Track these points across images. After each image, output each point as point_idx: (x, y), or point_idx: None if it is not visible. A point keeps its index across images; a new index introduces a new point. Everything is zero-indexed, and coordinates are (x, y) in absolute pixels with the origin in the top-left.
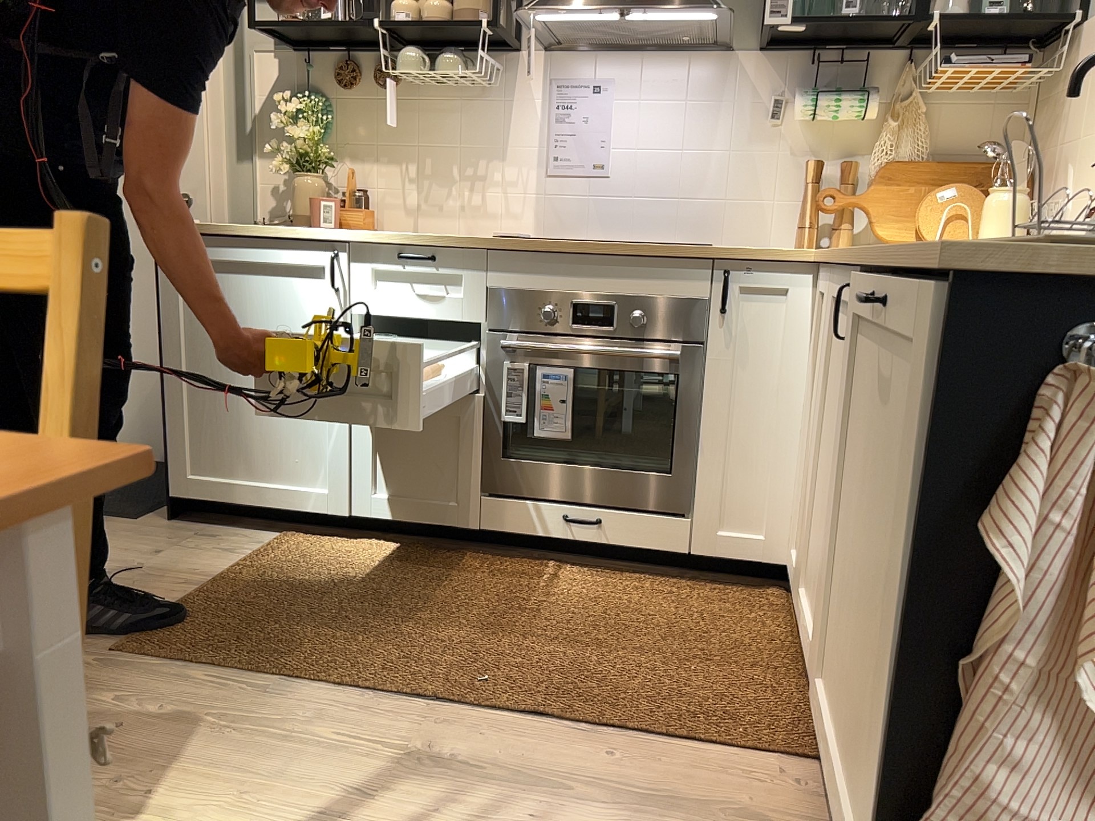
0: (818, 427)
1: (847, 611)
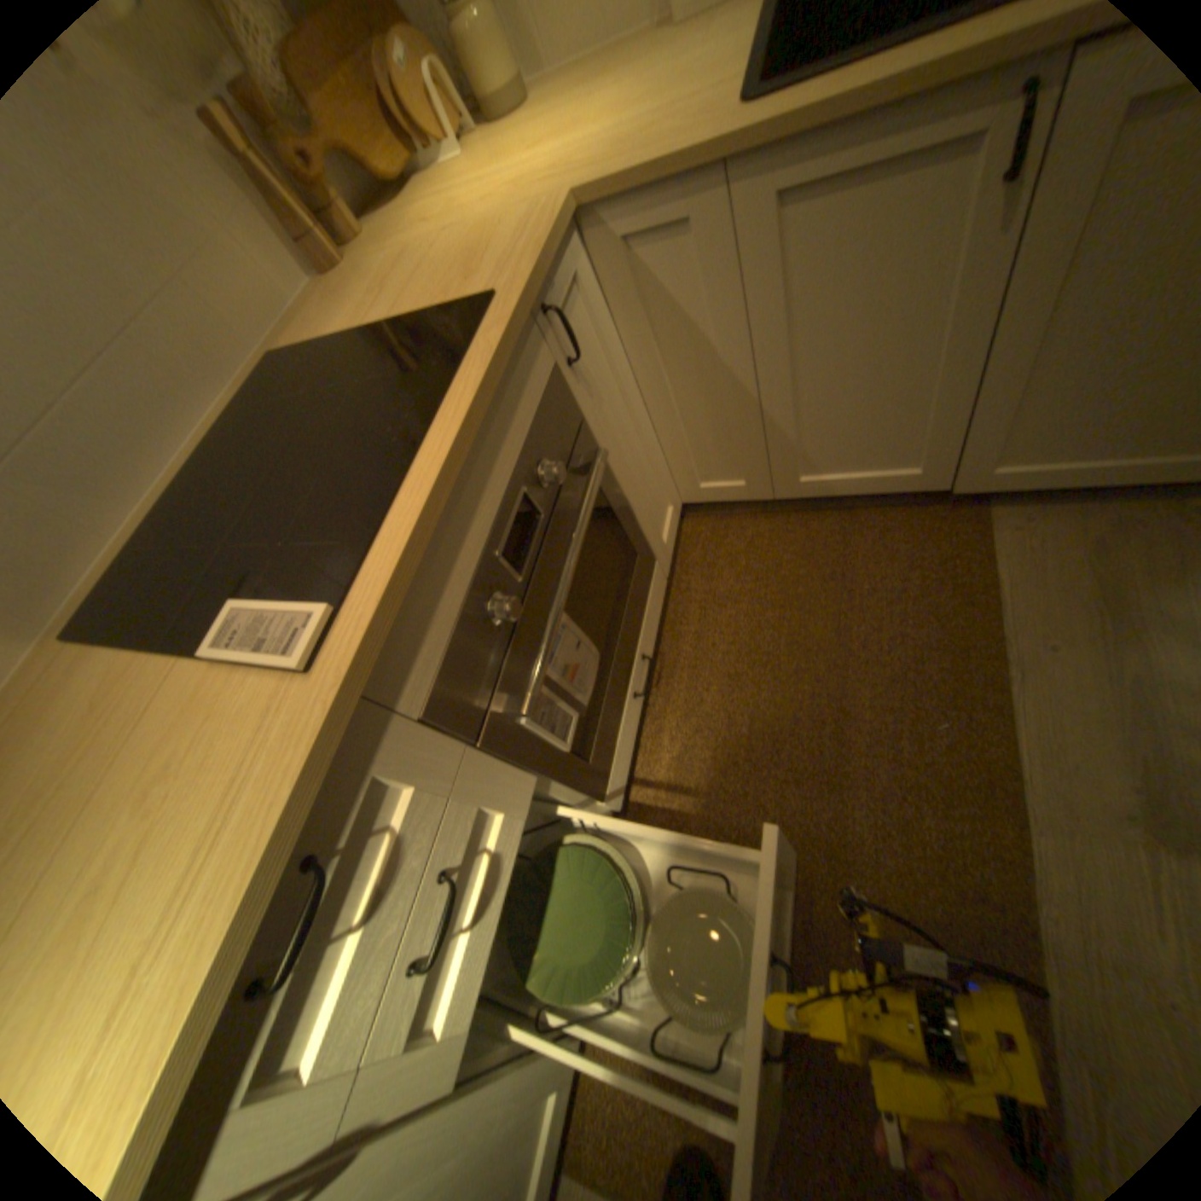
0: (757, 361)
1: (1063, 401)
